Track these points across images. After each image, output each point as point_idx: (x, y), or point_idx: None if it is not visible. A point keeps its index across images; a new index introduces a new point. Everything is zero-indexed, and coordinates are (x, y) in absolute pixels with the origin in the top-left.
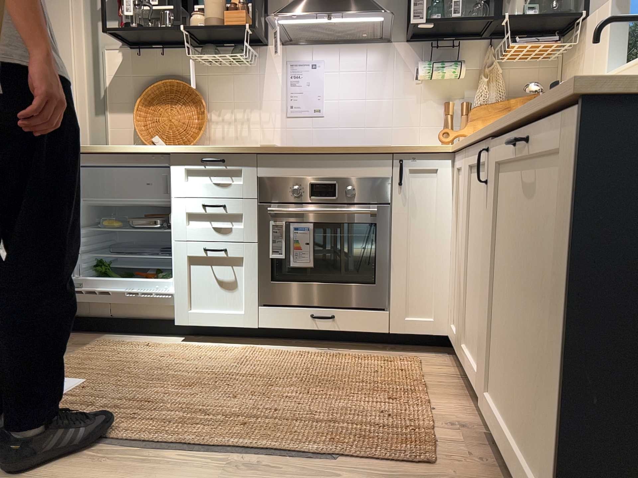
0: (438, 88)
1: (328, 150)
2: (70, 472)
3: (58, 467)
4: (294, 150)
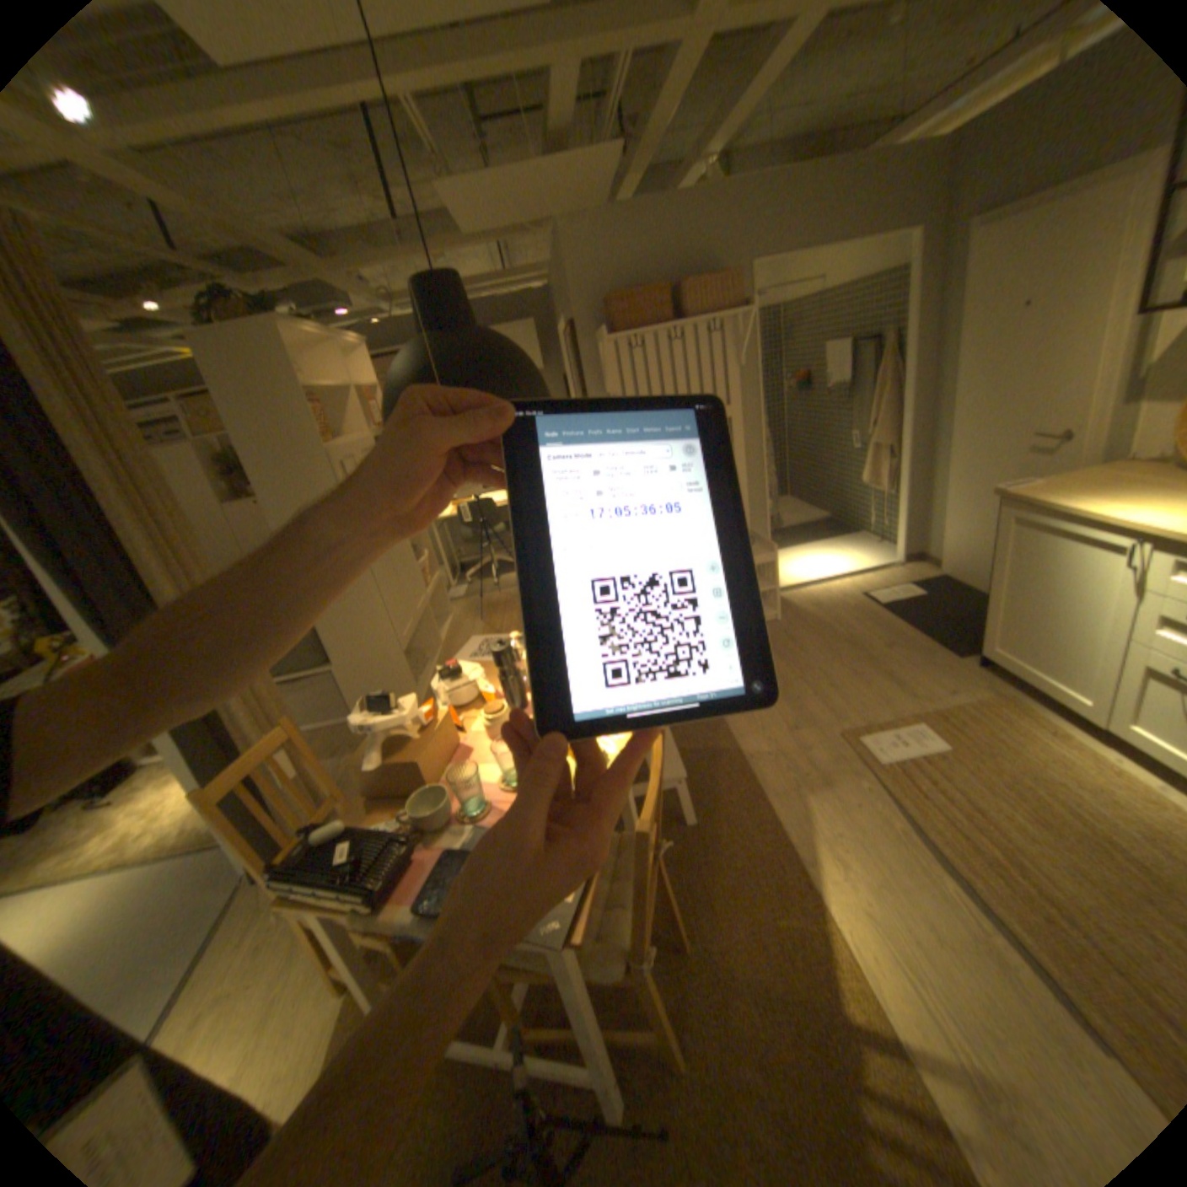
0: None
1: None
2: (880, 830)
3: (877, 819)
4: None
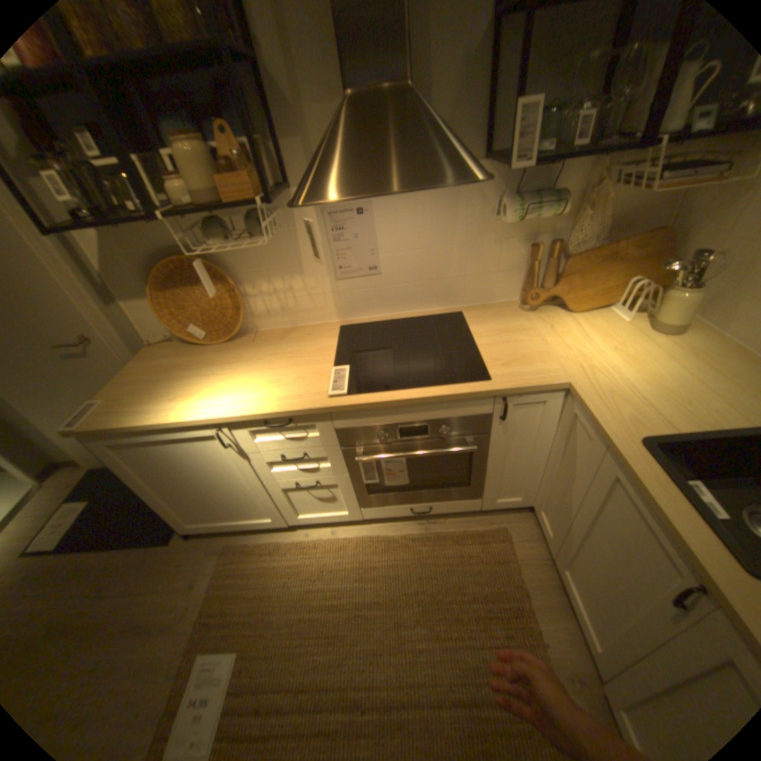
0: (526, 220)
1: (415, 401)
2: None
3: None
4: (374, 405)
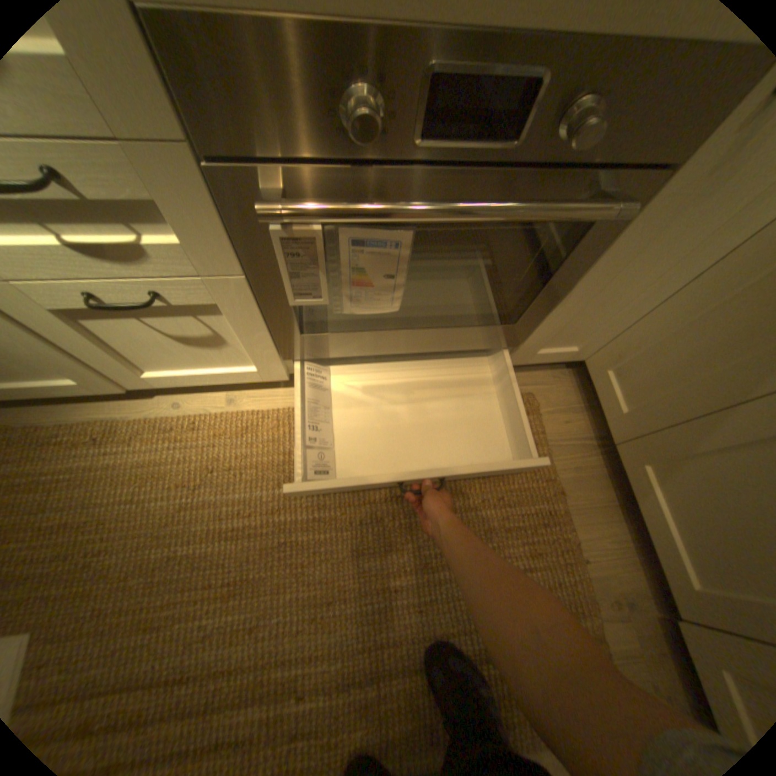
0: None
1: None
2: None
3: None
4: None
